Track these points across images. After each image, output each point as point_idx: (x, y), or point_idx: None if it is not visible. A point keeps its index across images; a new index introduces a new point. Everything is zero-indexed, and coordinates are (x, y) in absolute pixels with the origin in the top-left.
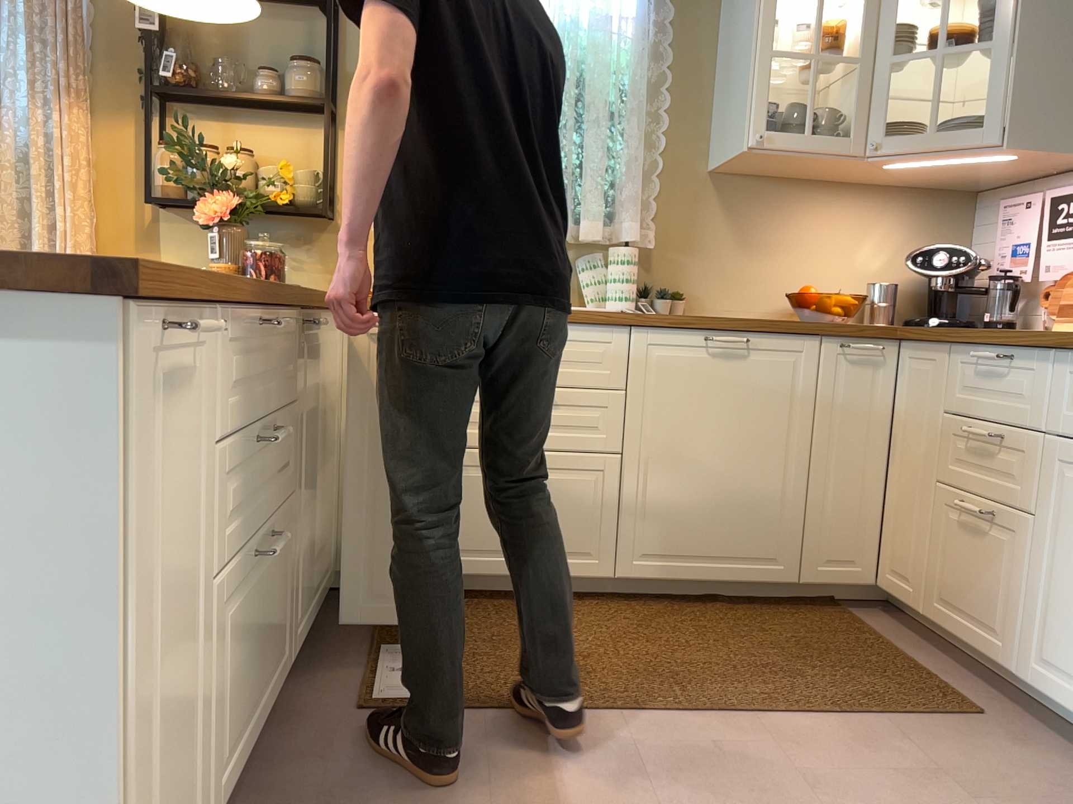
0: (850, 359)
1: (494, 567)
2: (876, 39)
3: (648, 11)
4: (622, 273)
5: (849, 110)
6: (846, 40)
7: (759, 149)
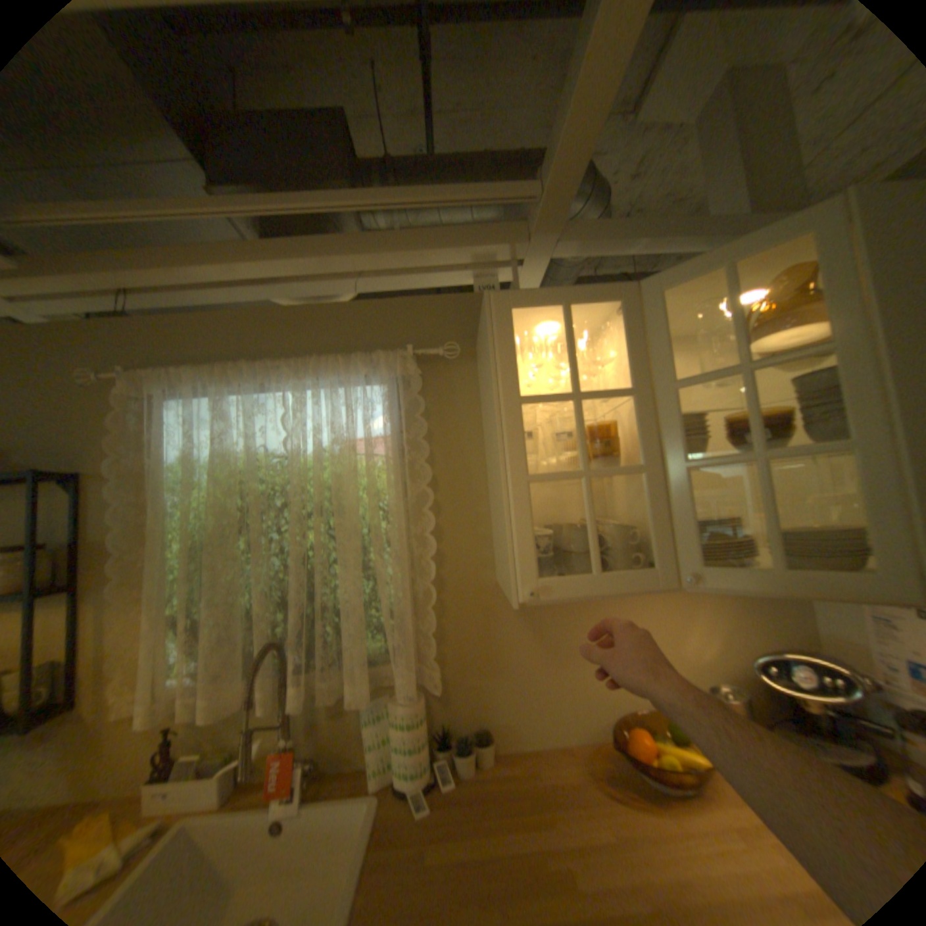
0: None
1: None
2: (661, 435)
3: (403, 426)
4: (402, 742)
5: (645, 515)
6: (621, 429)
7: (535, 601)
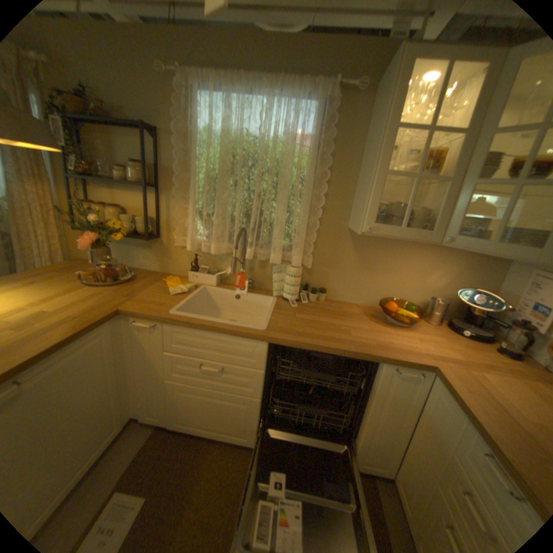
0: (401, 377)
1: (197, 433)
2: (470, 162)
3: (322, 131)
4: (290, 281)
5: (439, 207)
6: (448, 156)
7: (369, 233)
